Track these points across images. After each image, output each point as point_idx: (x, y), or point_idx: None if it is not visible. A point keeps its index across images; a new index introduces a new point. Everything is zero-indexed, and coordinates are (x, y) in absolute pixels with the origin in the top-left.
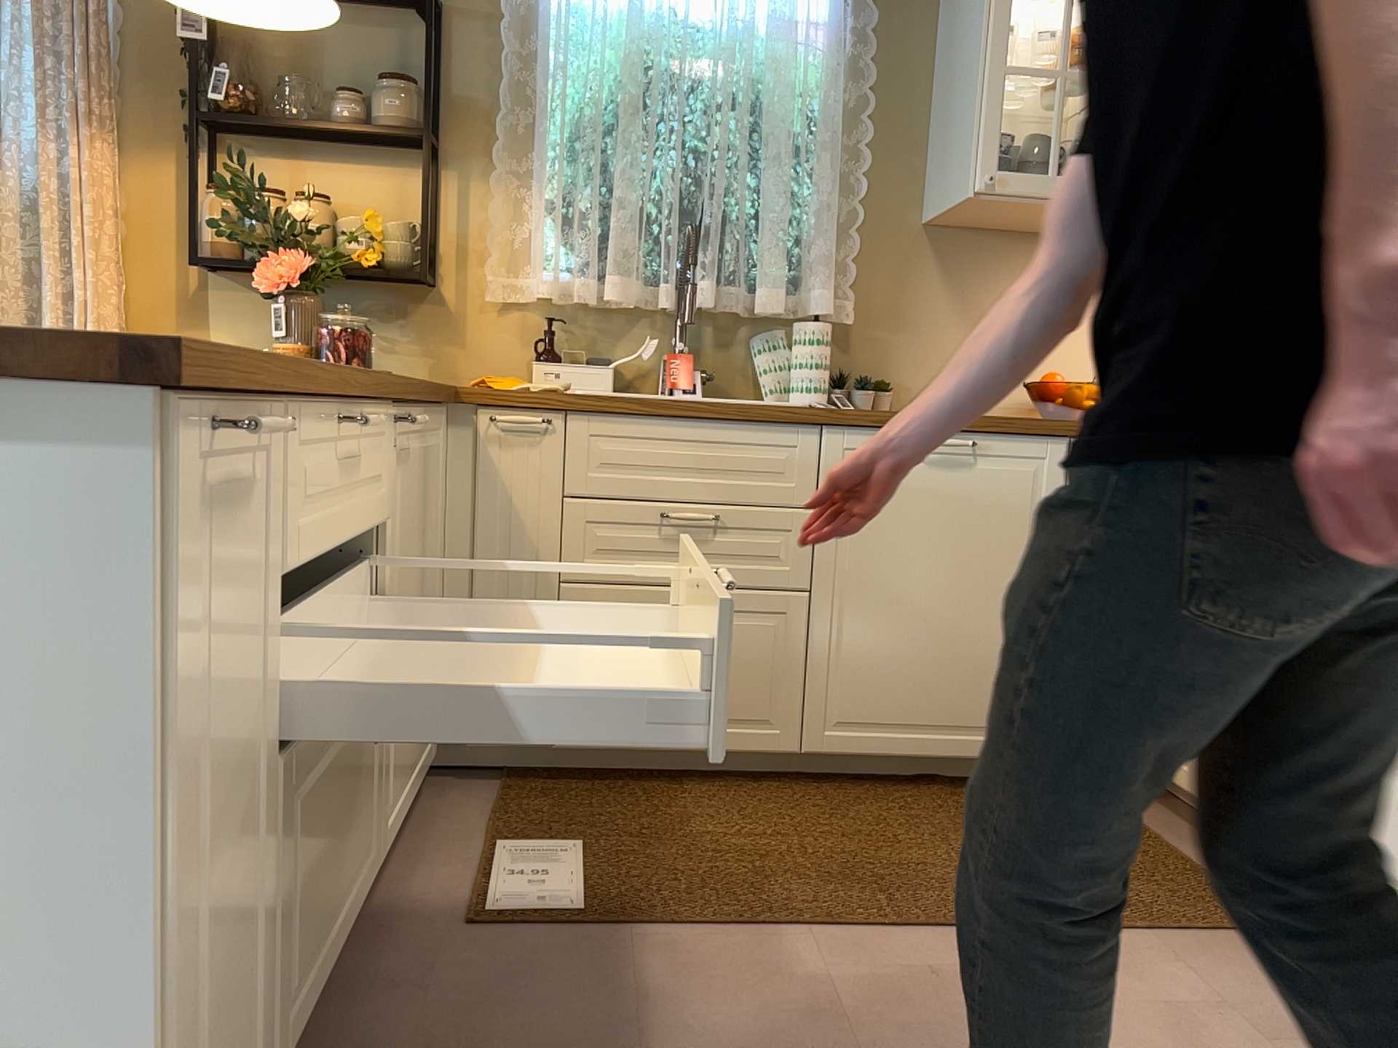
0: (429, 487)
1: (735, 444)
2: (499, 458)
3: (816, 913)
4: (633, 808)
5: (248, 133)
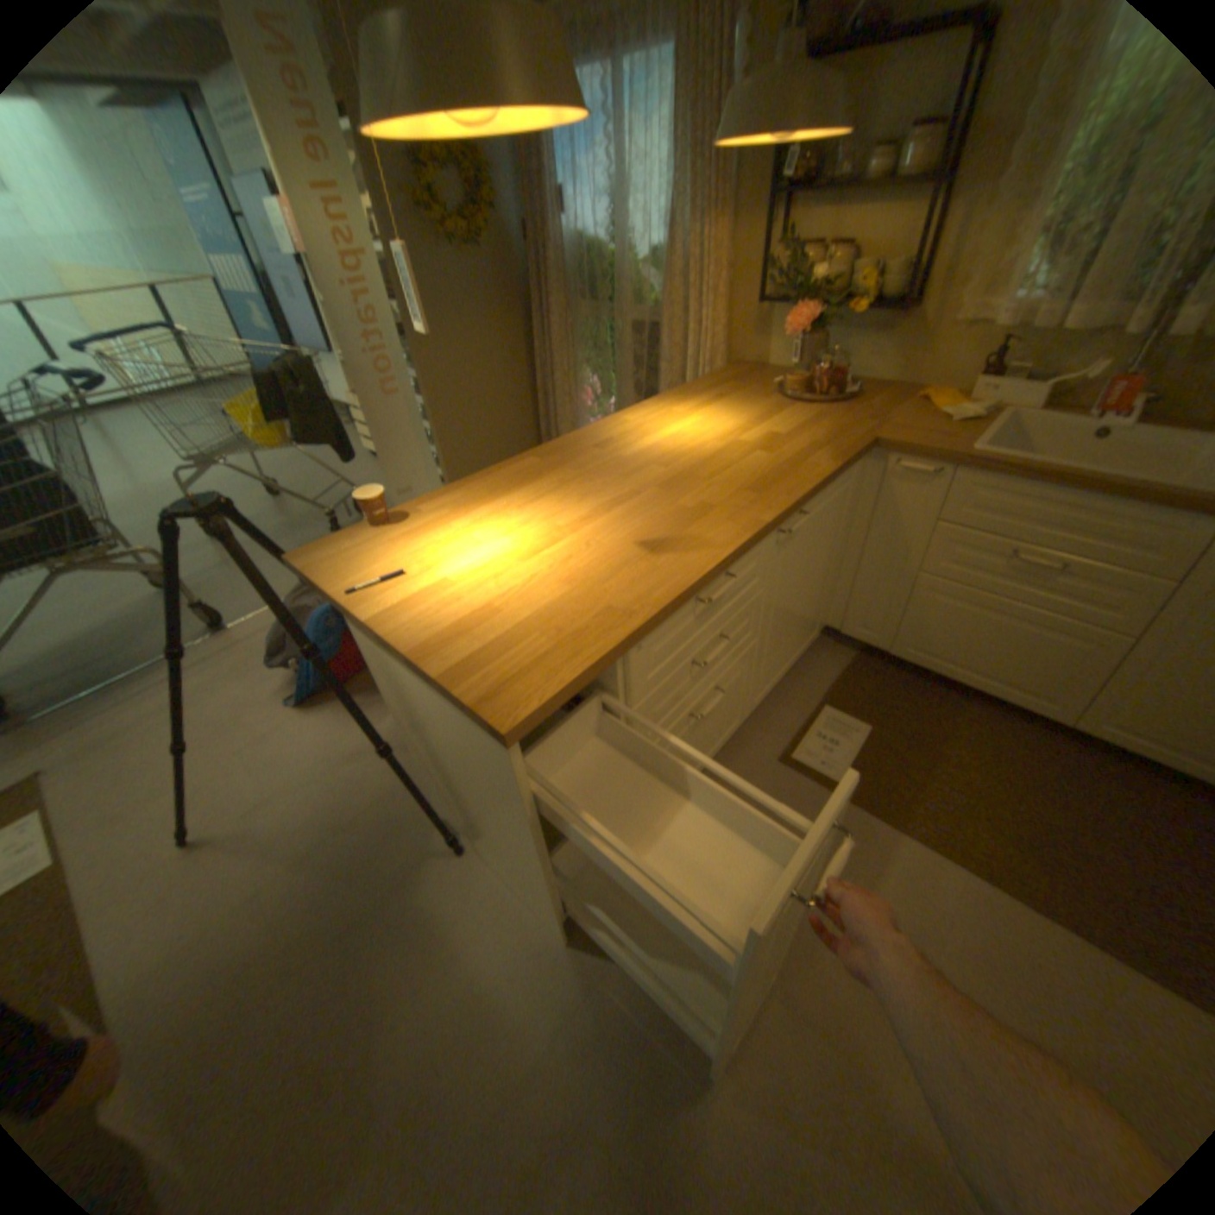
0: (832, 518)
1: (1112, 515)
2: (898, 487)
3: (988, 864)
4: (924, 710)
5: (806, 187)
